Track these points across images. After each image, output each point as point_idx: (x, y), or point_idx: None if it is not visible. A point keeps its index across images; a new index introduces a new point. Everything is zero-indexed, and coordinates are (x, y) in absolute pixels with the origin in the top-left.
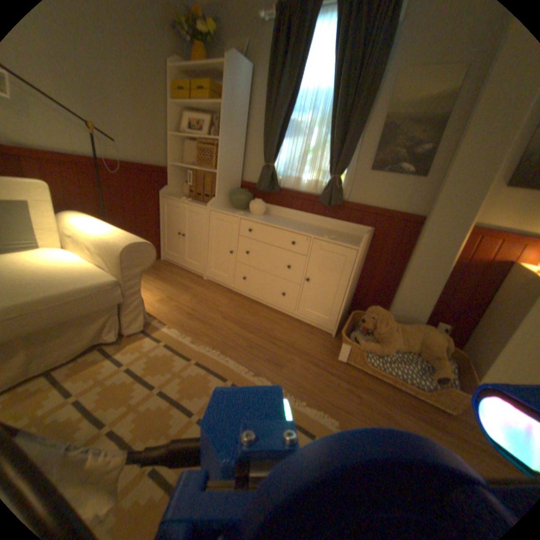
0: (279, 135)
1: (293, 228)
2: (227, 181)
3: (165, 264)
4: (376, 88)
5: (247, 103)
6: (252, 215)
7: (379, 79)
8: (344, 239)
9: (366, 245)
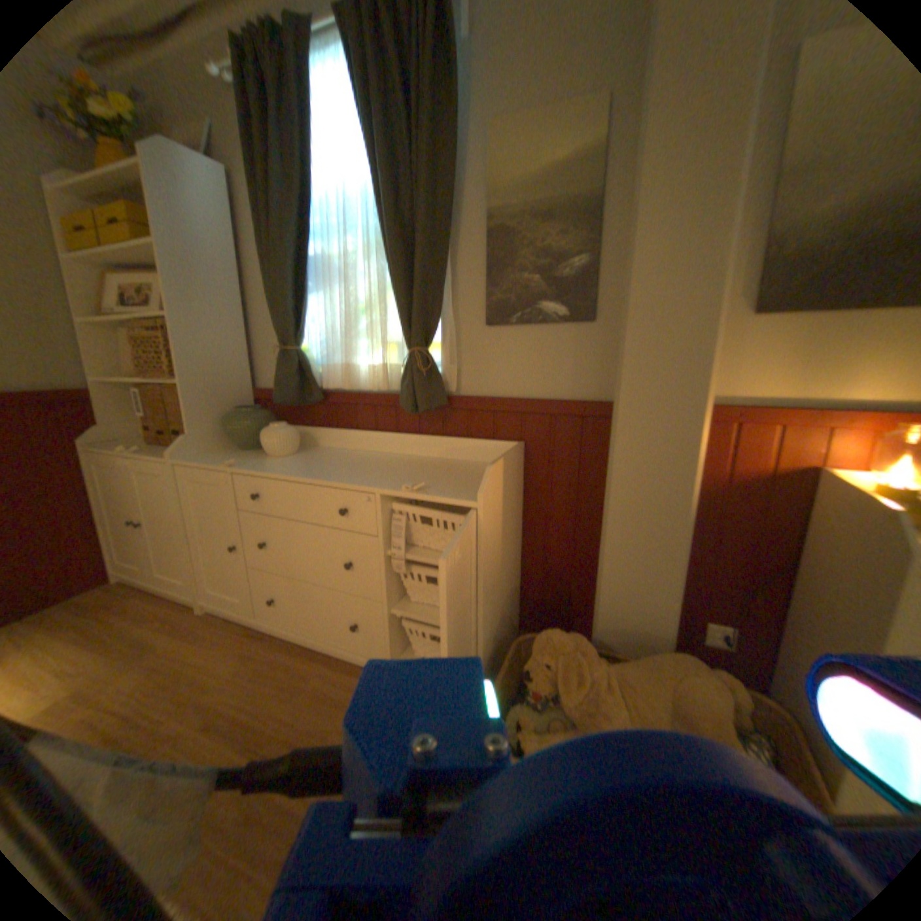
0: (293, 288)
1: (344, 476)
2: (213, 396)
3: (116, 594)
4: (451, 164)
5: (230, 239)
6: (268, 460)
7: (451, 147)
8: (454, 483)
9: (508, 485)
